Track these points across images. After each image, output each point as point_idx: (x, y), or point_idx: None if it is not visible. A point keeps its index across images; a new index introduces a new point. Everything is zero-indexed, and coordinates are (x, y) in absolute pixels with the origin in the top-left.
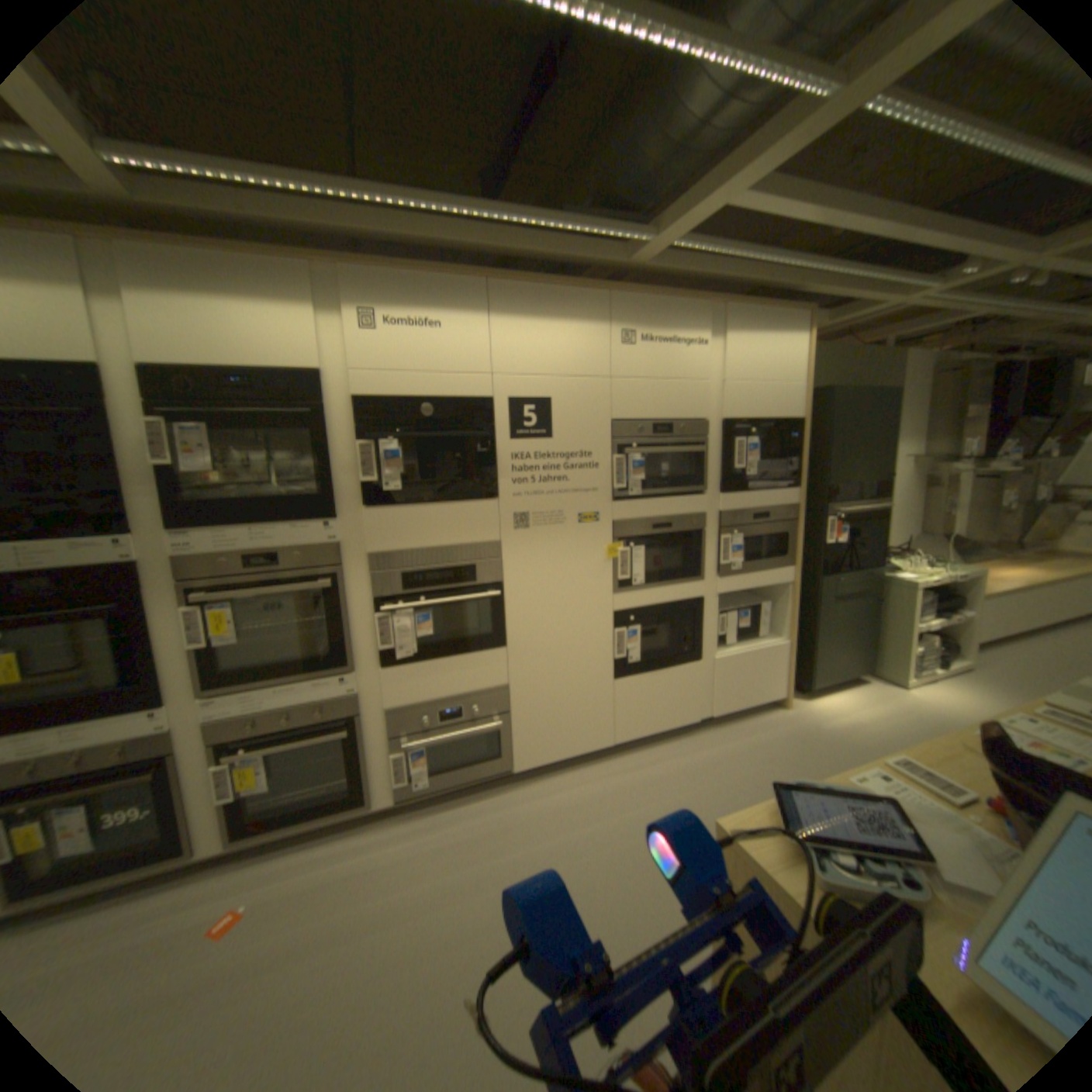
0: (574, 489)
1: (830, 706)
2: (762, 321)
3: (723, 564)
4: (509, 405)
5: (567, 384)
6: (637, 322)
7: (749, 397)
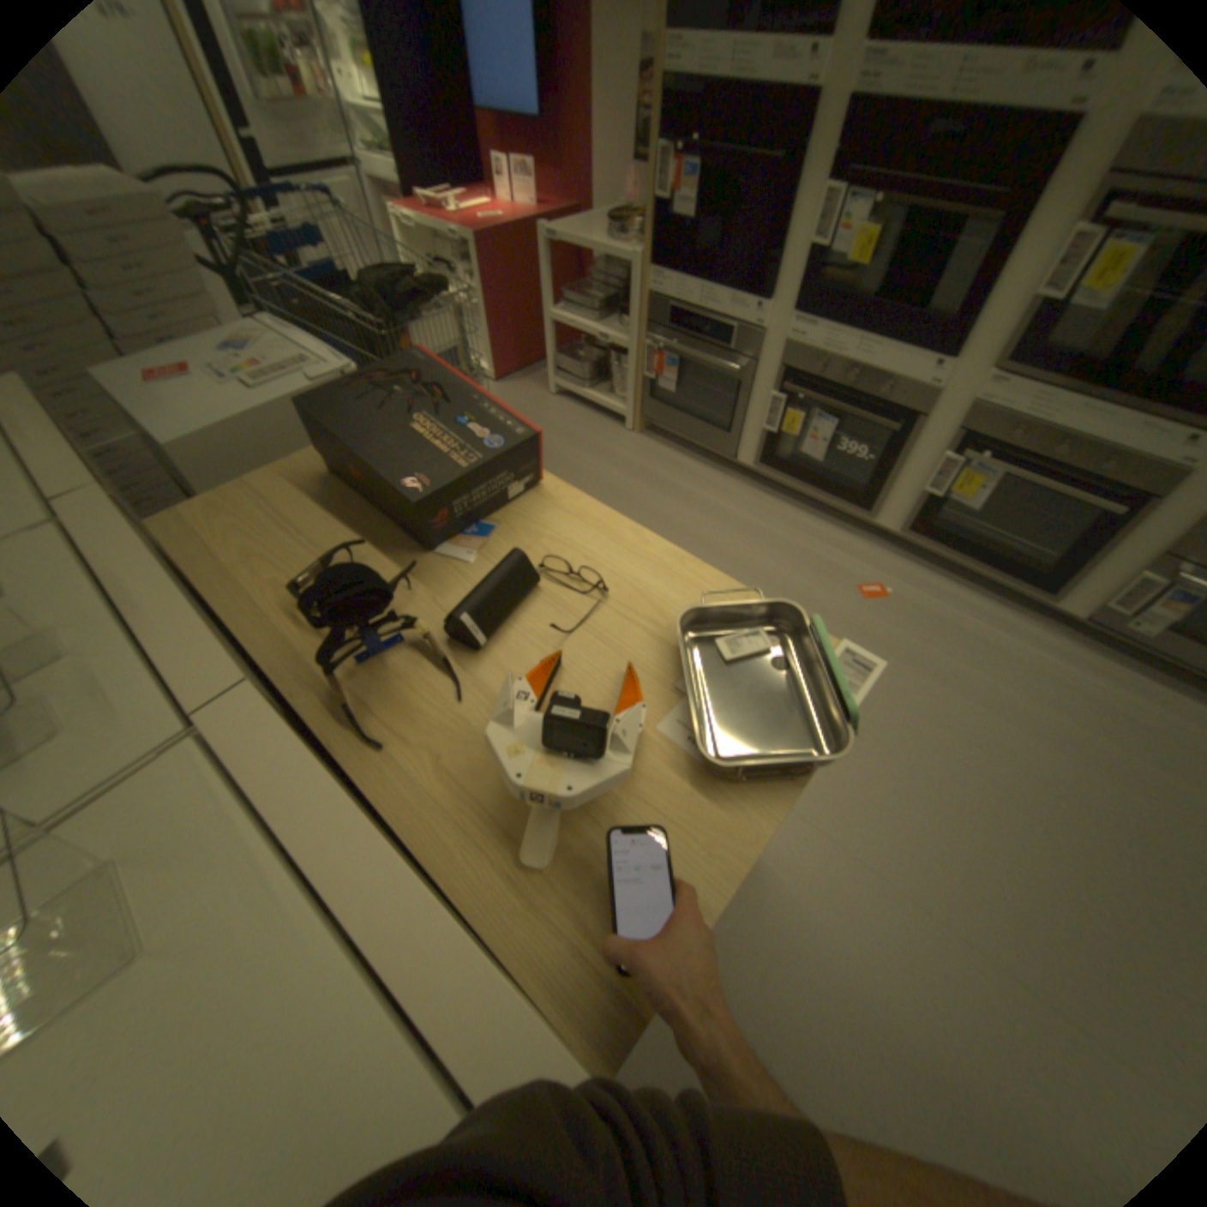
0: None
1: None
2: None
3: None
4: None
5: None
6: None
7: None
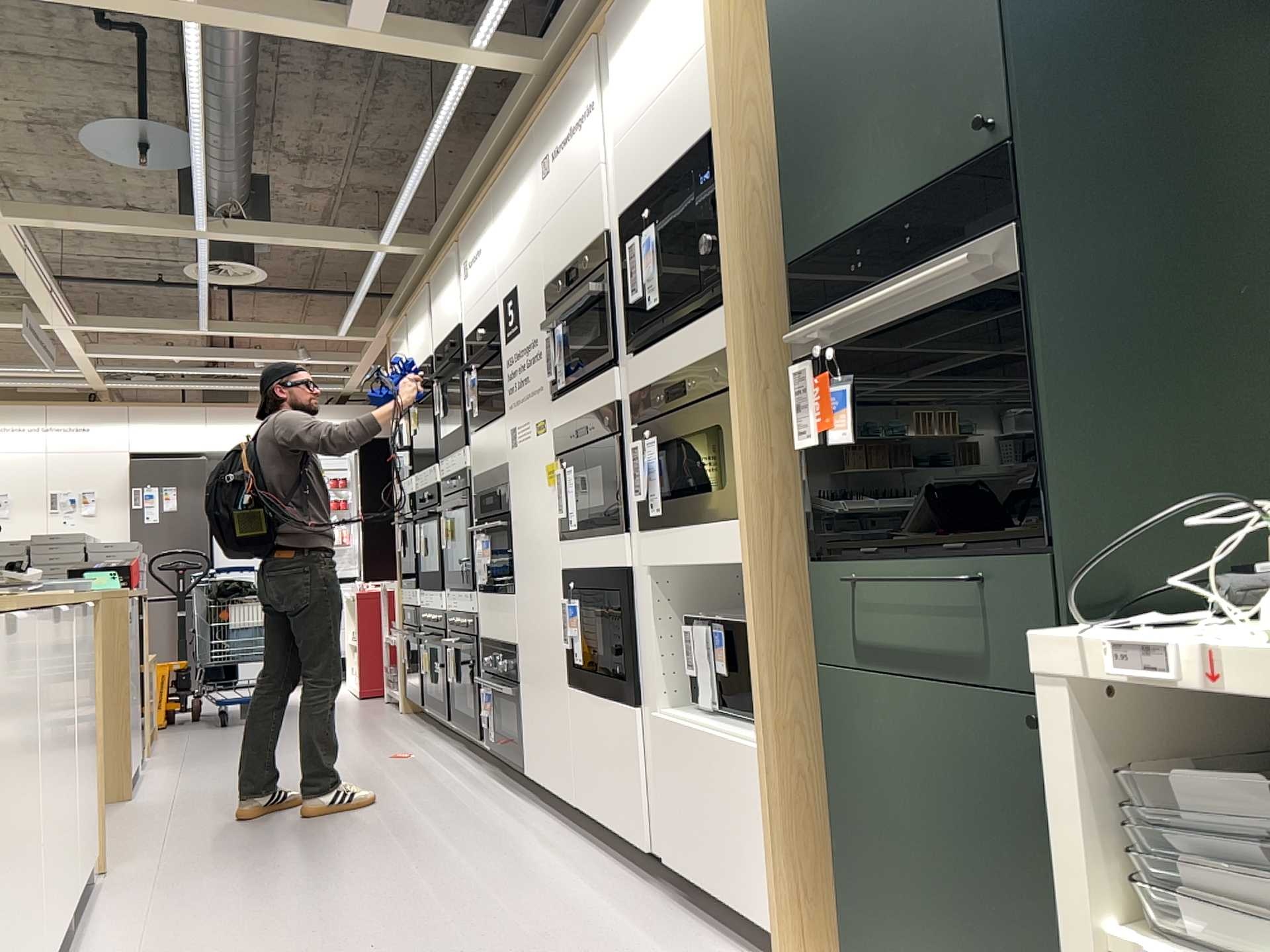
0: (532, 390)
1: None
2: None
3: (639, 501)
4: (502, 306)
5: (522, 260)
6: (549, 138)
7: (641, 149)
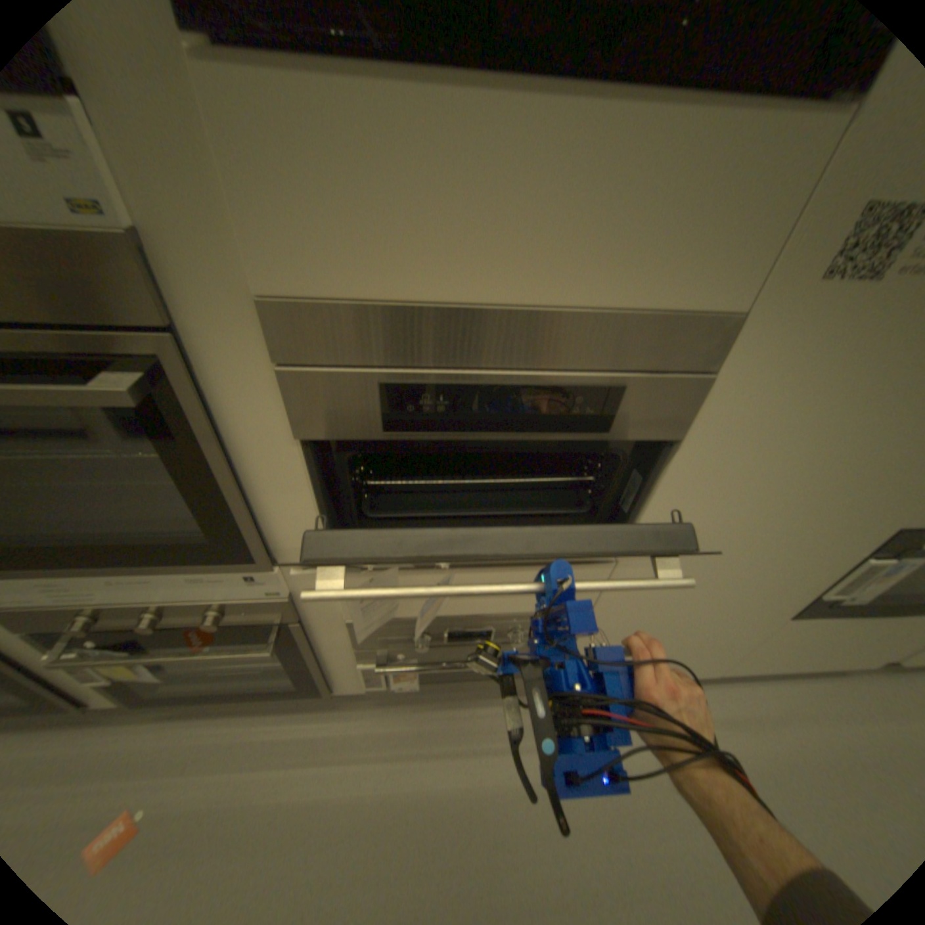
0: None
1: None
2: None
3: None
4: None
5: None
6: None
7: None
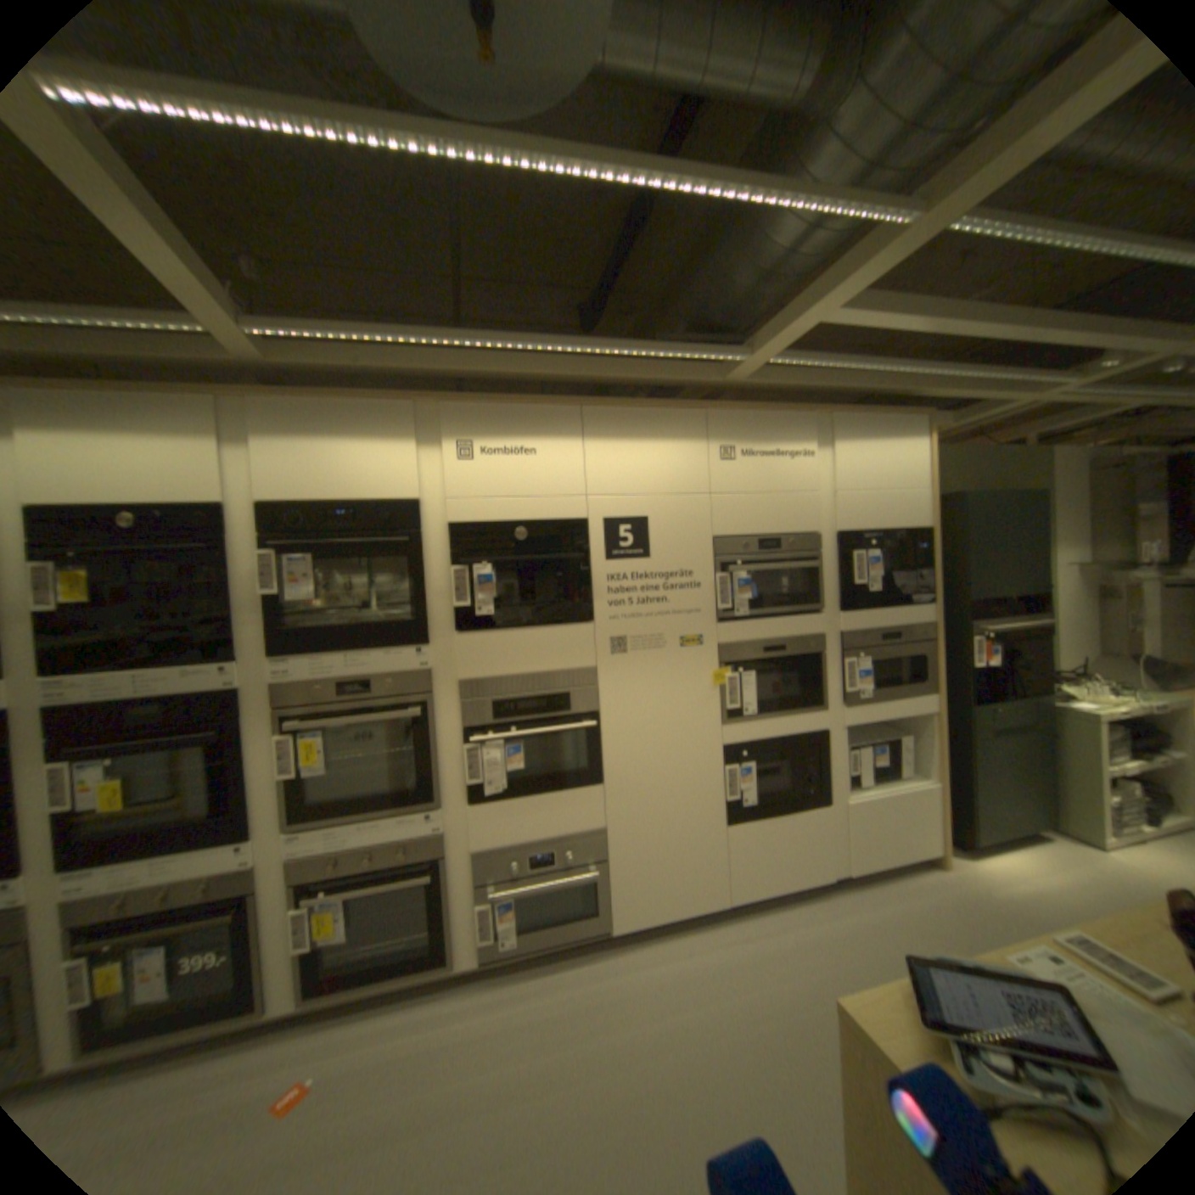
0: (674, 611)
1: (1003, 869)
2: (873, 429)
3: (849, 692)
4: (604, 527)
5: (664, 503)
6: (736, 438)
7: (865, 508)
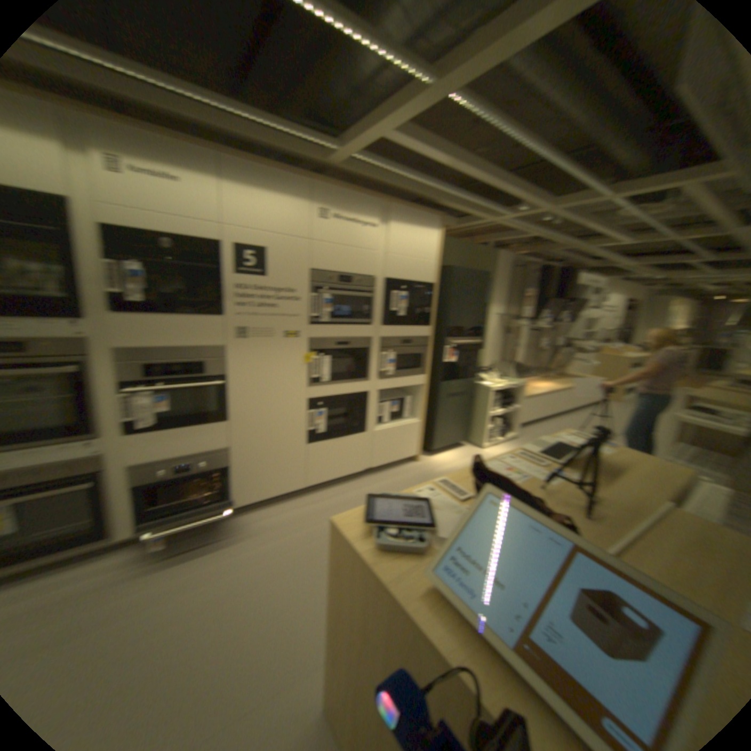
0: (278, 315)
1: (438, 459)
2: (409, 219)
3: (378, 371)
4: (229, 249)
5: (274, 240)
6: (327, 205)
7: (399, 266)
